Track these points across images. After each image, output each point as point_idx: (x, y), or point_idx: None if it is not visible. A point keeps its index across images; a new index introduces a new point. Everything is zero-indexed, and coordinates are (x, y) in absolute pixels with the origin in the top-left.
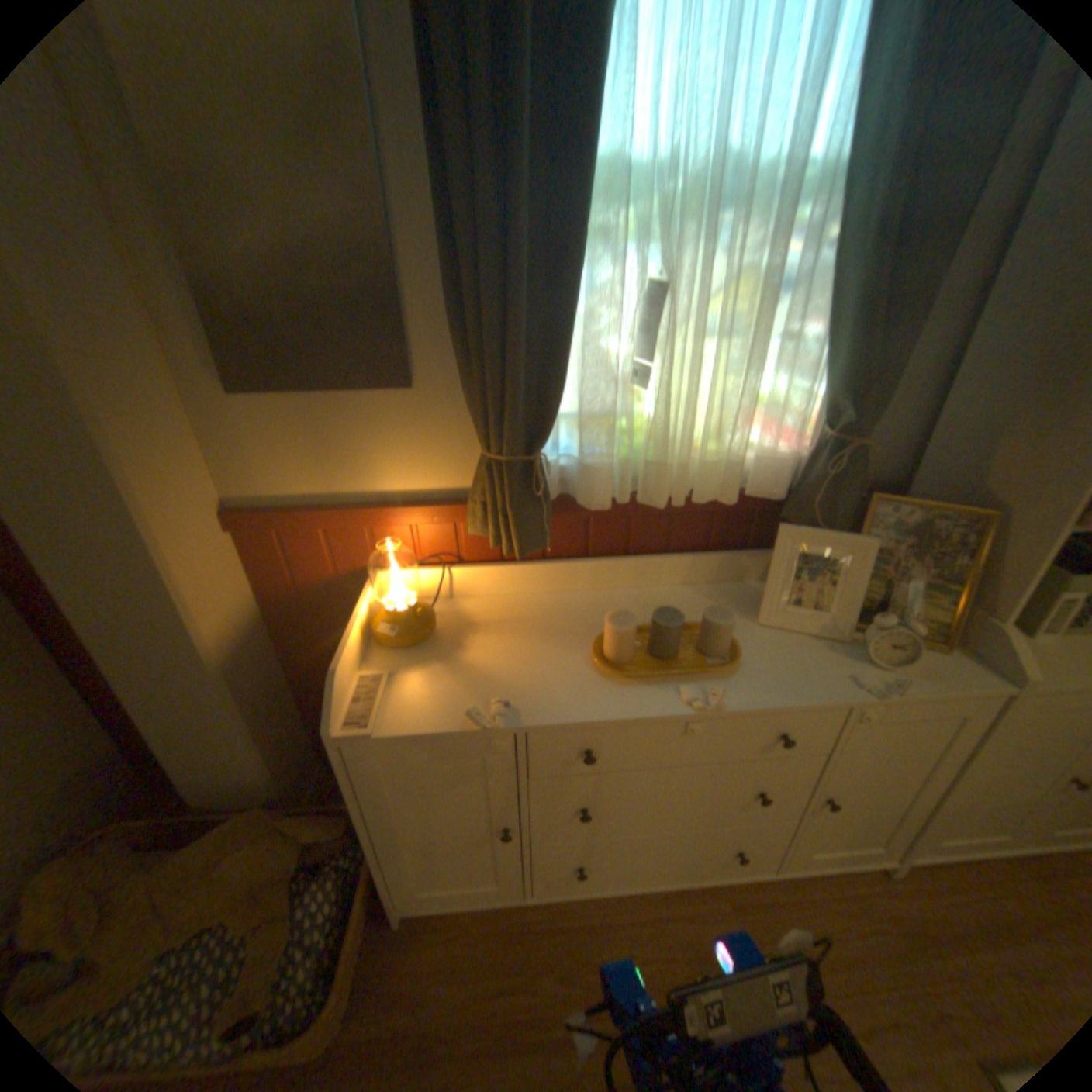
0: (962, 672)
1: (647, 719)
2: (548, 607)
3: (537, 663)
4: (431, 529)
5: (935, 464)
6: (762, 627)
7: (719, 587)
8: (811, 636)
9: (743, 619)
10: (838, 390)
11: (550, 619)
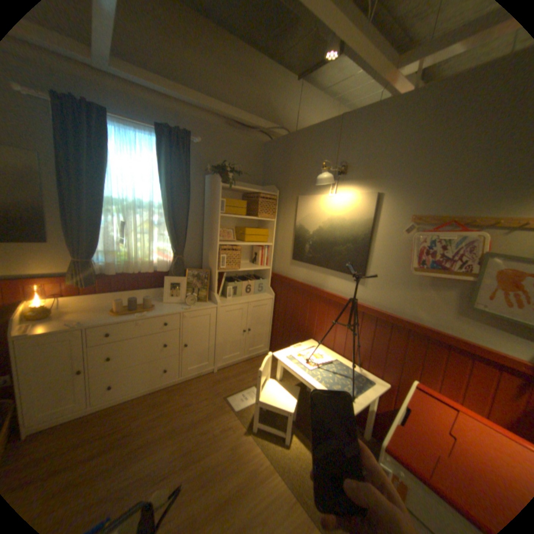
0: (207, 305)
1: (124, 322)
2: (96, 308)
3: (90, 317)
4: (50, 285)
5: (203, 264)
6: (163, 304)
7: (155, 299)
8: (175, 304)
9: (159, 303)
10: (171, 246)
11: (96, 310)
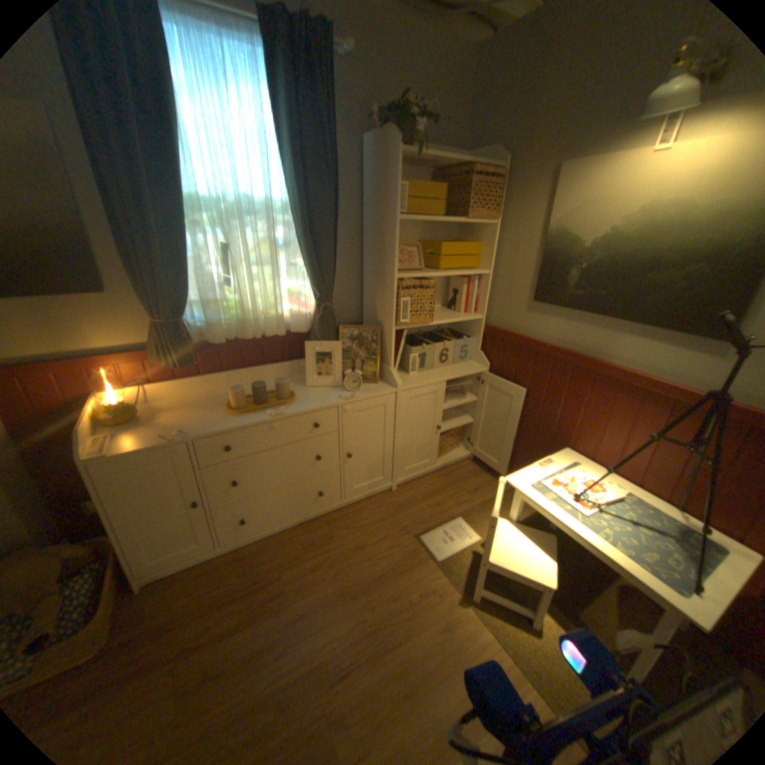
0: (379, 388)
1: (251, 426)
2: (204, 398)
3: (197, 418)
4: (126, 365)
5: (365, 314)
6: (307, 388)
7: (292, 378)
8: (327, 387)
9: (300, 387)
10: (311, 285)
11: (205, 402)
